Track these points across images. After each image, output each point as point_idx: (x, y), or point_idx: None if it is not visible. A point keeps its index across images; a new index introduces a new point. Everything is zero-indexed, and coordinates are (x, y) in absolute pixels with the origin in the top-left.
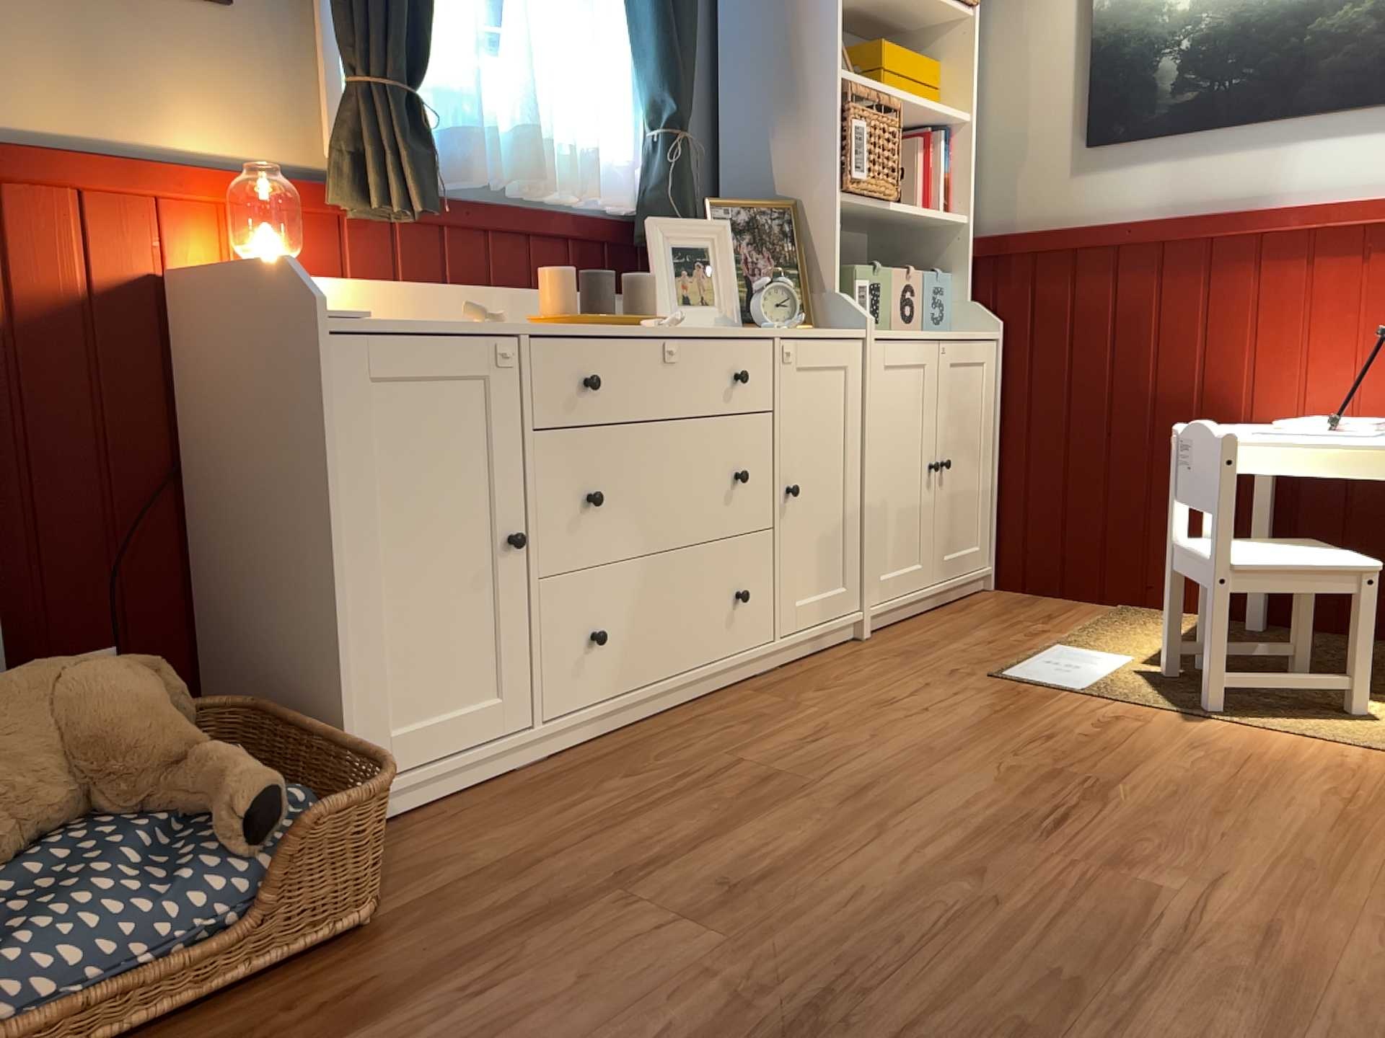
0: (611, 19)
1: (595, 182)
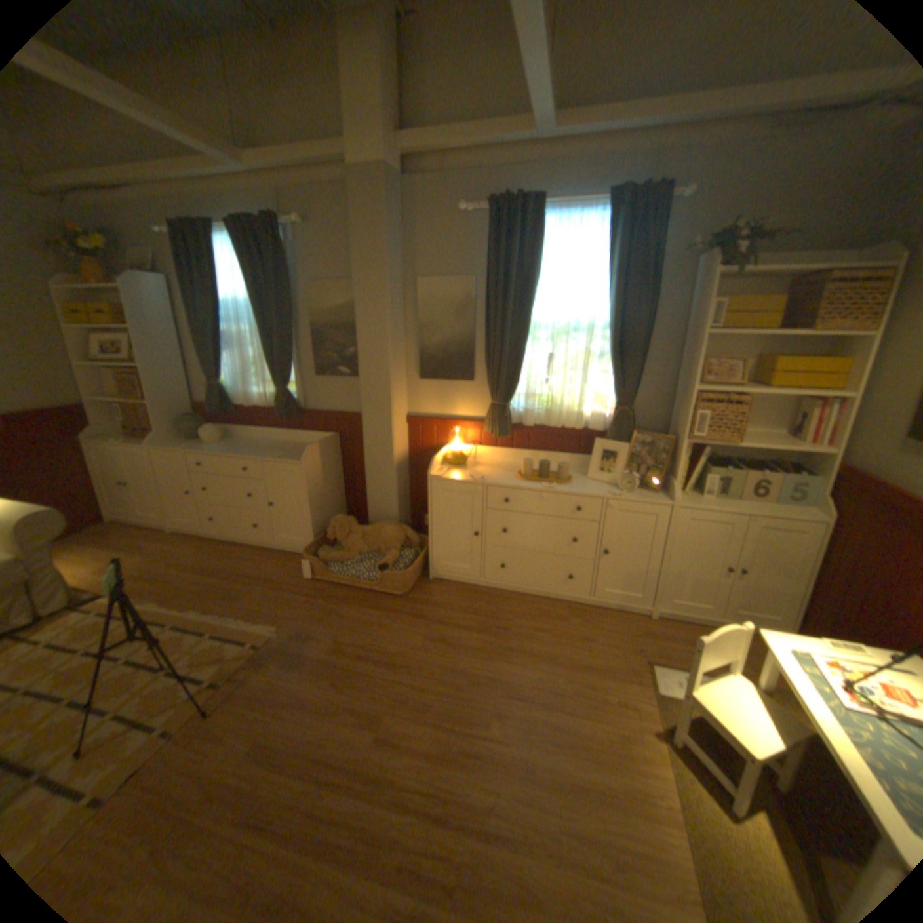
0: (606, 363)
1: (592, 419)
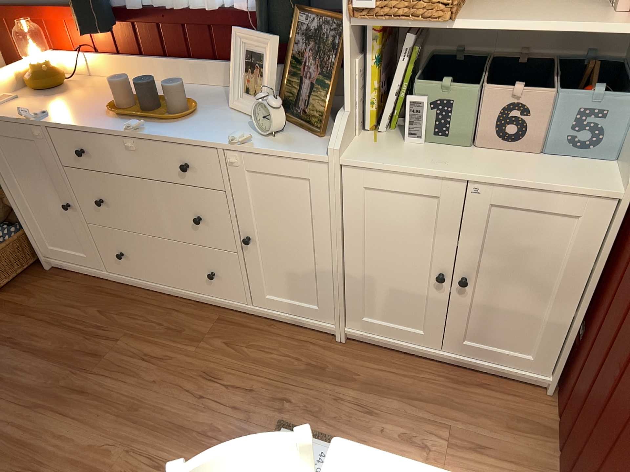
0: None
1: None
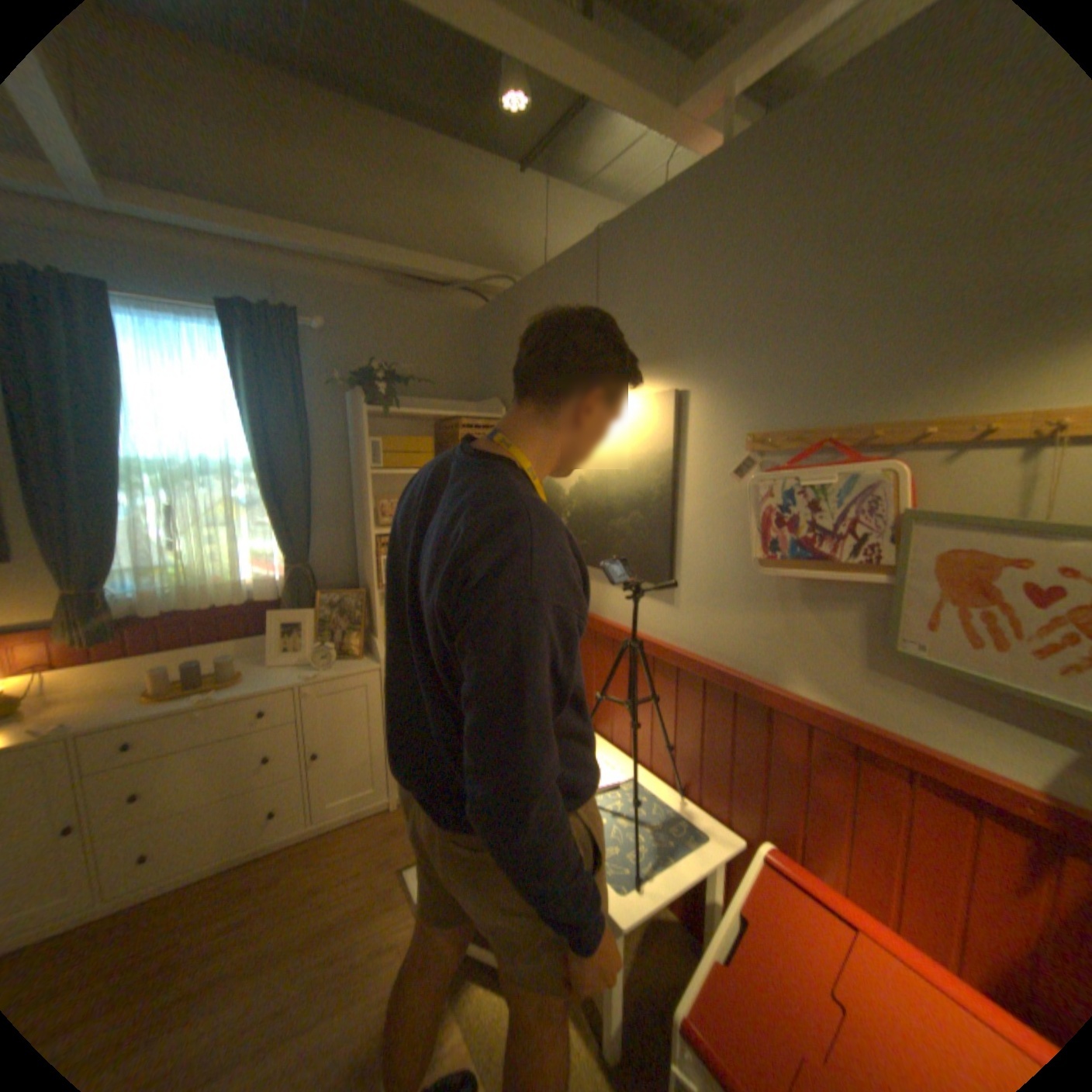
0: (261, 514)
1: (258, 588)
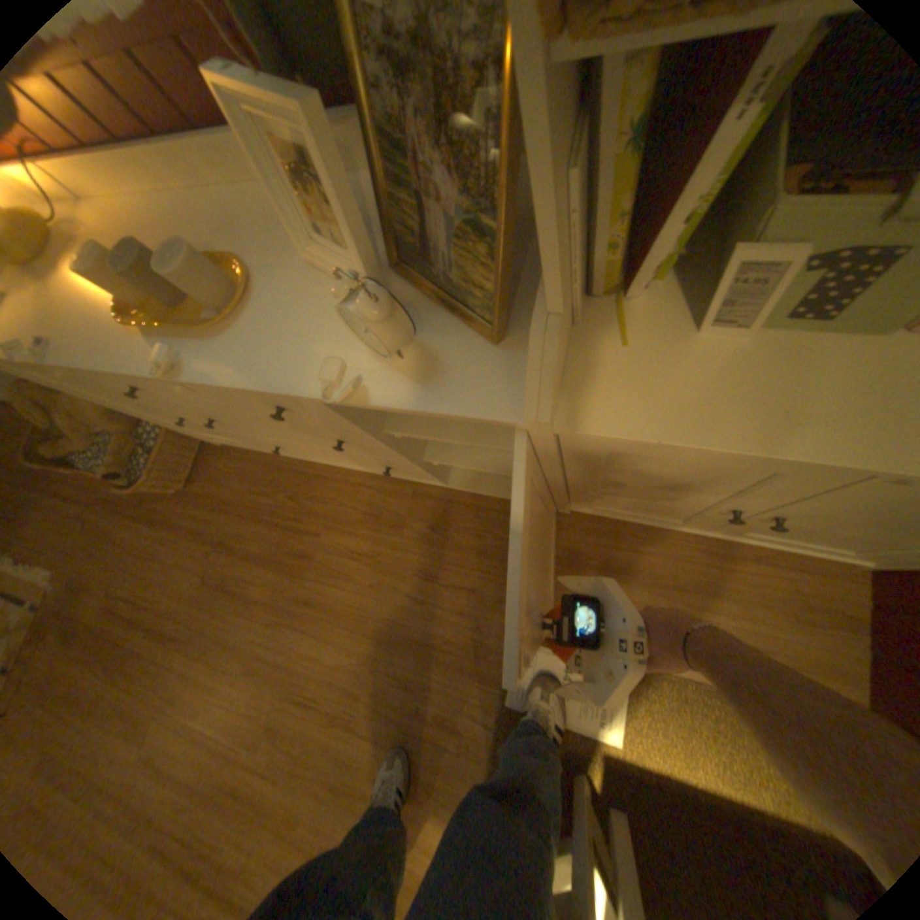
0: None
1: None
